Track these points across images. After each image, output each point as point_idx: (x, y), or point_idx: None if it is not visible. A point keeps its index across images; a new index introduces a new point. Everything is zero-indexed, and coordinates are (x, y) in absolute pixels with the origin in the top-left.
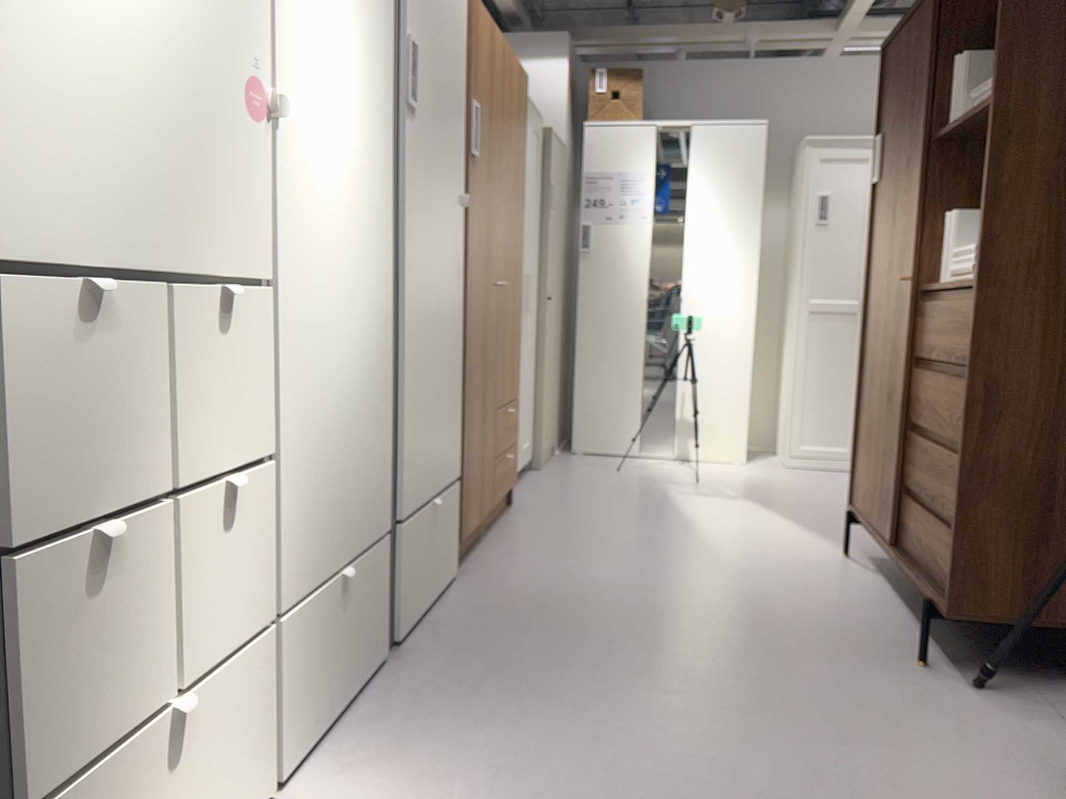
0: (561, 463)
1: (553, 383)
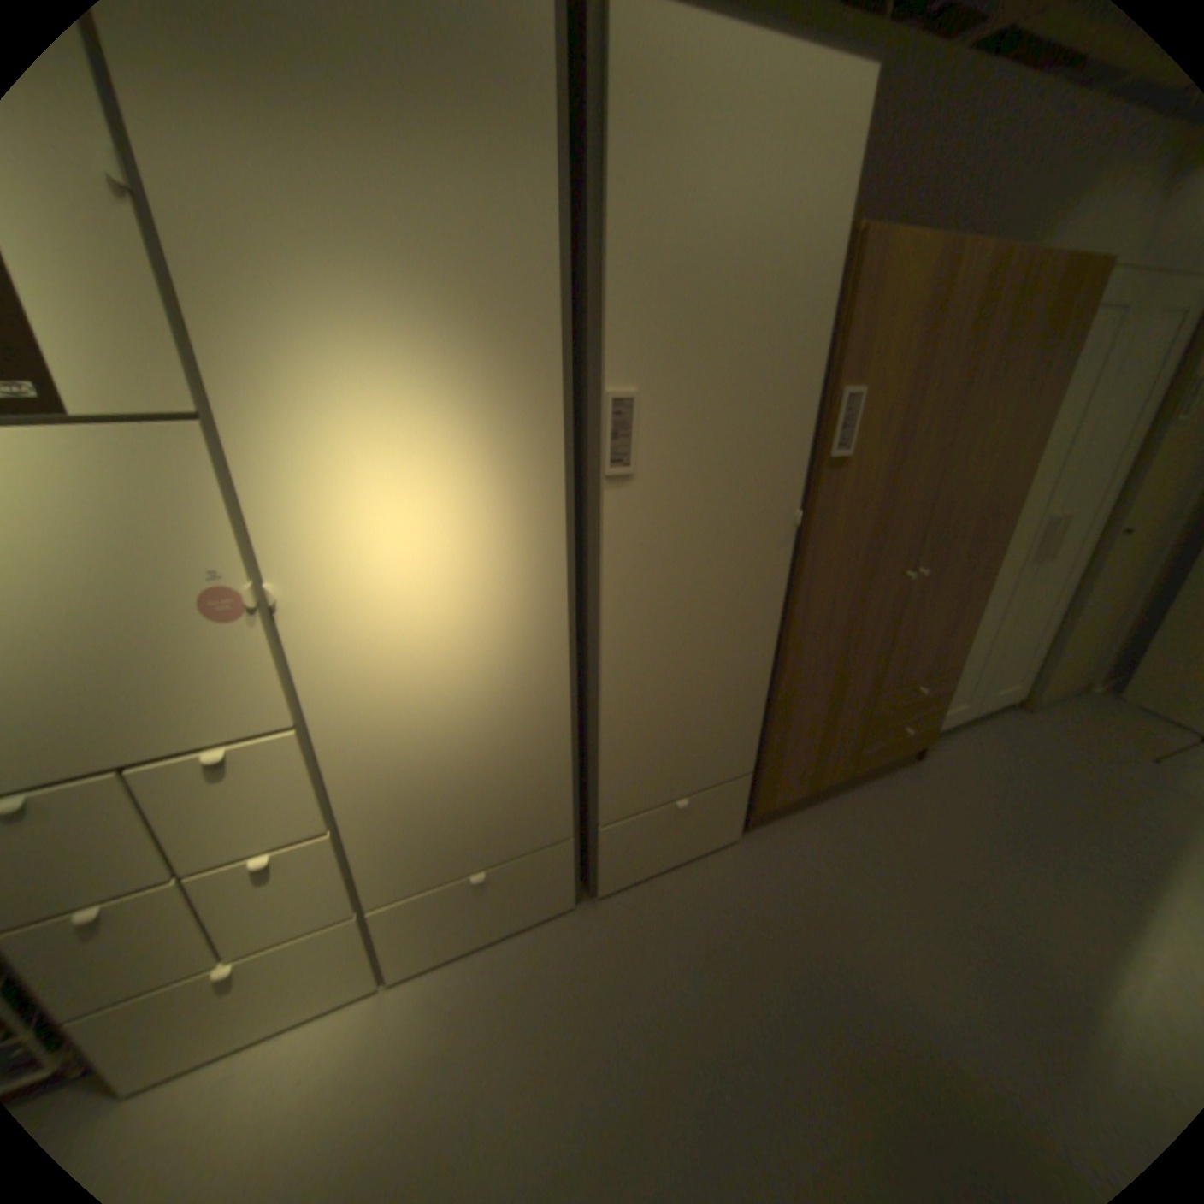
0: (1082, 712)
1: (1109, 625)
